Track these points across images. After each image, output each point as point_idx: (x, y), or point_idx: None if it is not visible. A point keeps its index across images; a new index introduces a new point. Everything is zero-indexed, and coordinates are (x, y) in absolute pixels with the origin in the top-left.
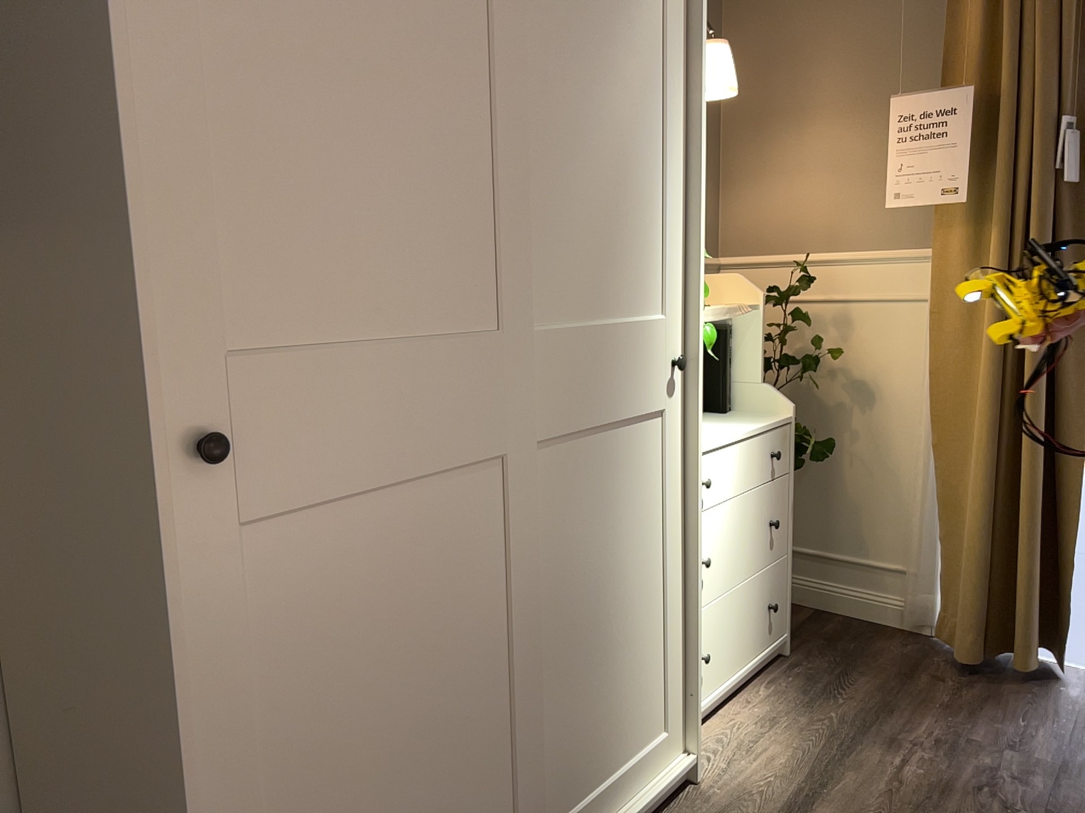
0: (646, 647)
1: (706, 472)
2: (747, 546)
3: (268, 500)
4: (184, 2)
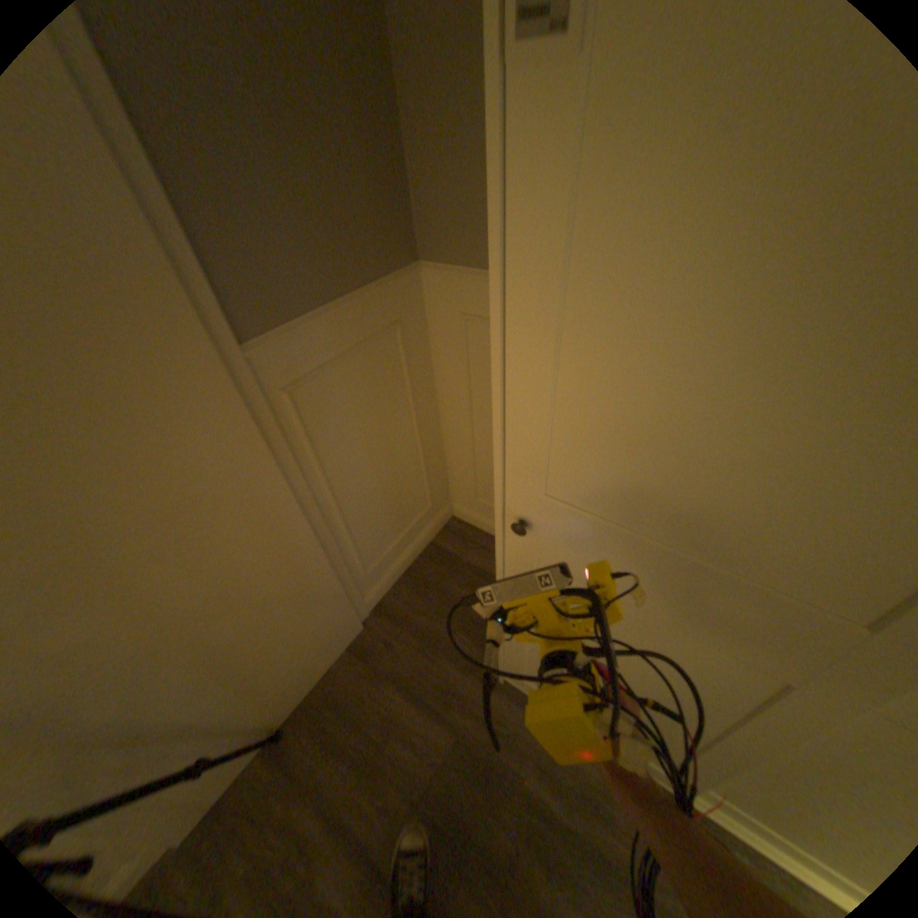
0: None
1: None
2: None
3: (553, 560)
4: (548, 282)
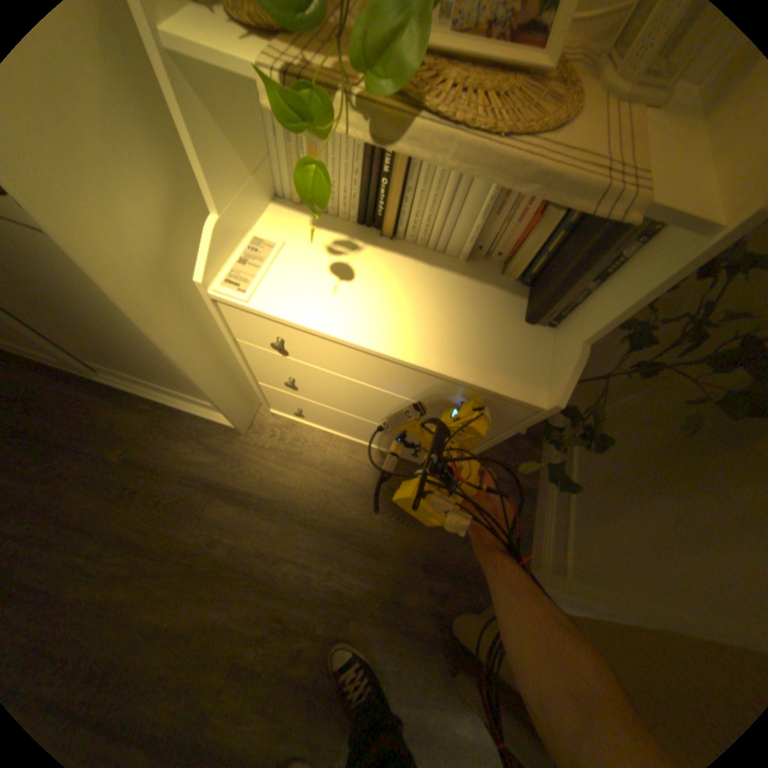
0: (160, 366)
1: (287, 335)
2: (379, 412)
3: None
4: None
